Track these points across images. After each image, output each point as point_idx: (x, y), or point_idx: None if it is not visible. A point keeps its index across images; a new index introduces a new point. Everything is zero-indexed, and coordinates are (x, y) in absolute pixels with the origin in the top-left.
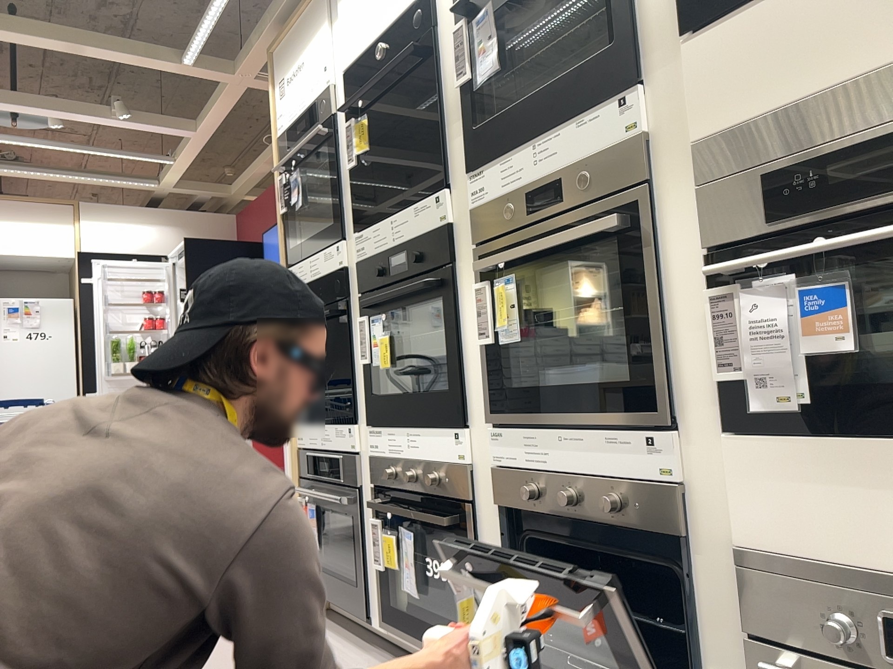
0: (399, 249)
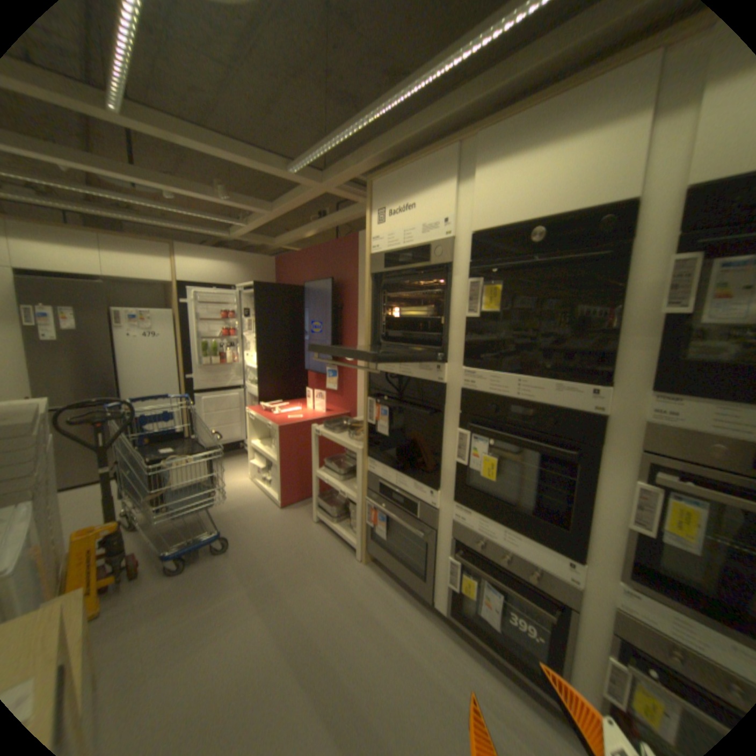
0: (527, 405)
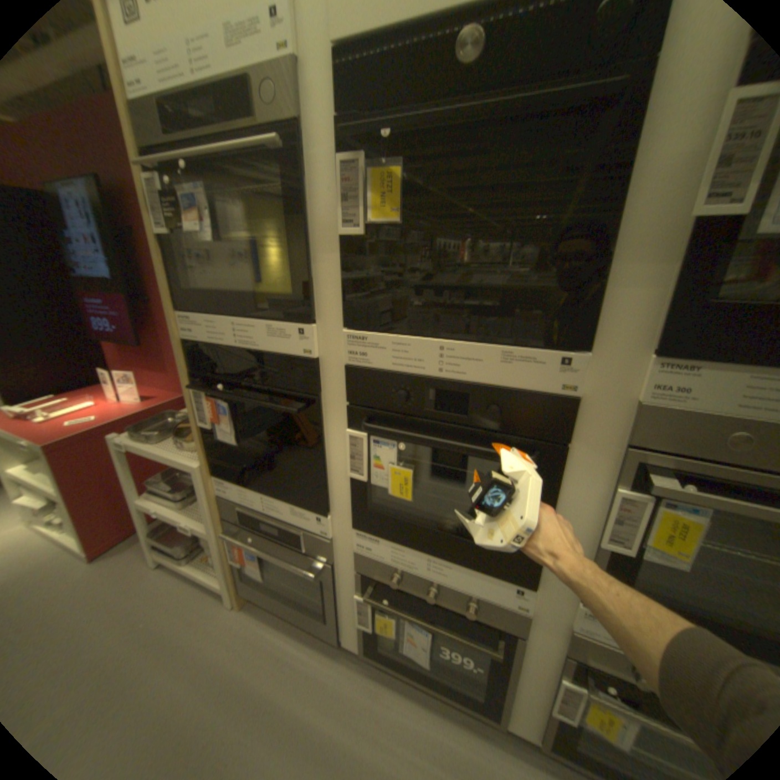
0: (454, 387)
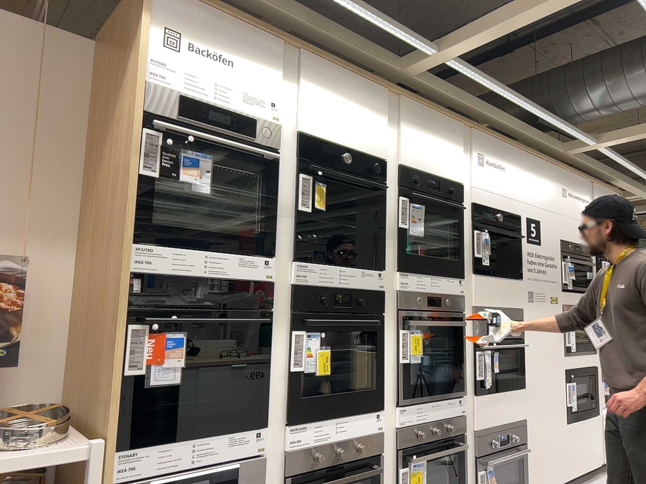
0: (345, 290)
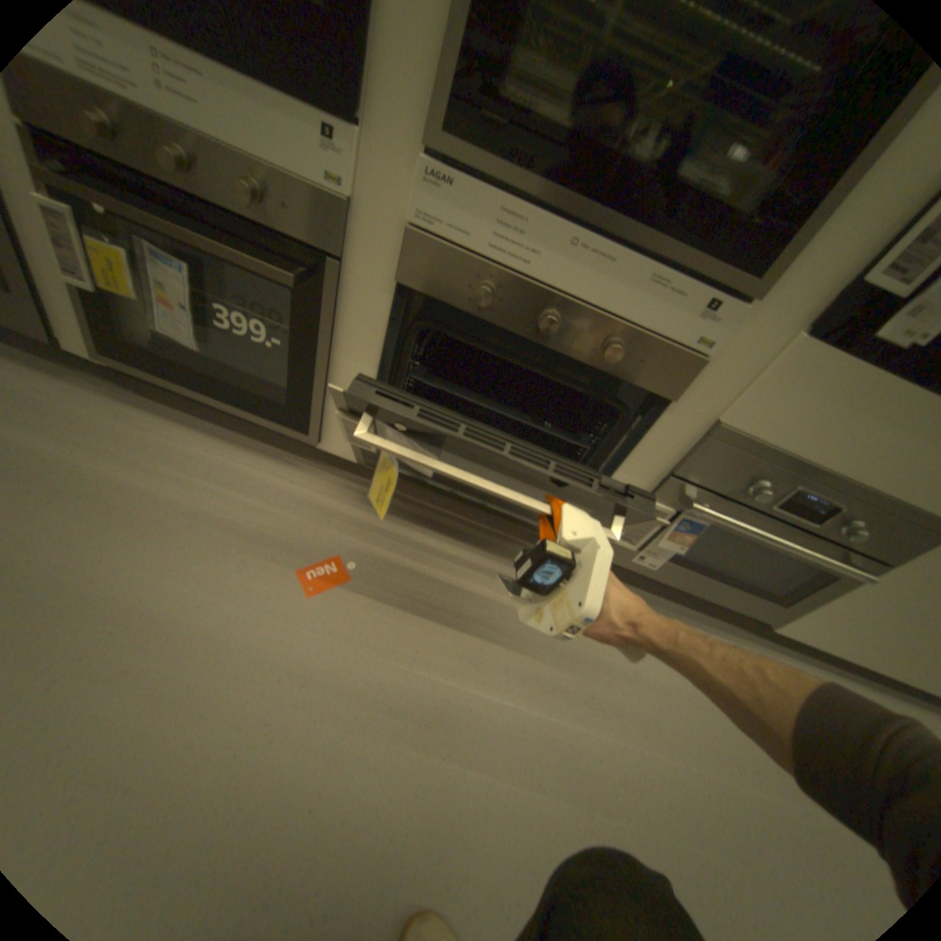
0: None
